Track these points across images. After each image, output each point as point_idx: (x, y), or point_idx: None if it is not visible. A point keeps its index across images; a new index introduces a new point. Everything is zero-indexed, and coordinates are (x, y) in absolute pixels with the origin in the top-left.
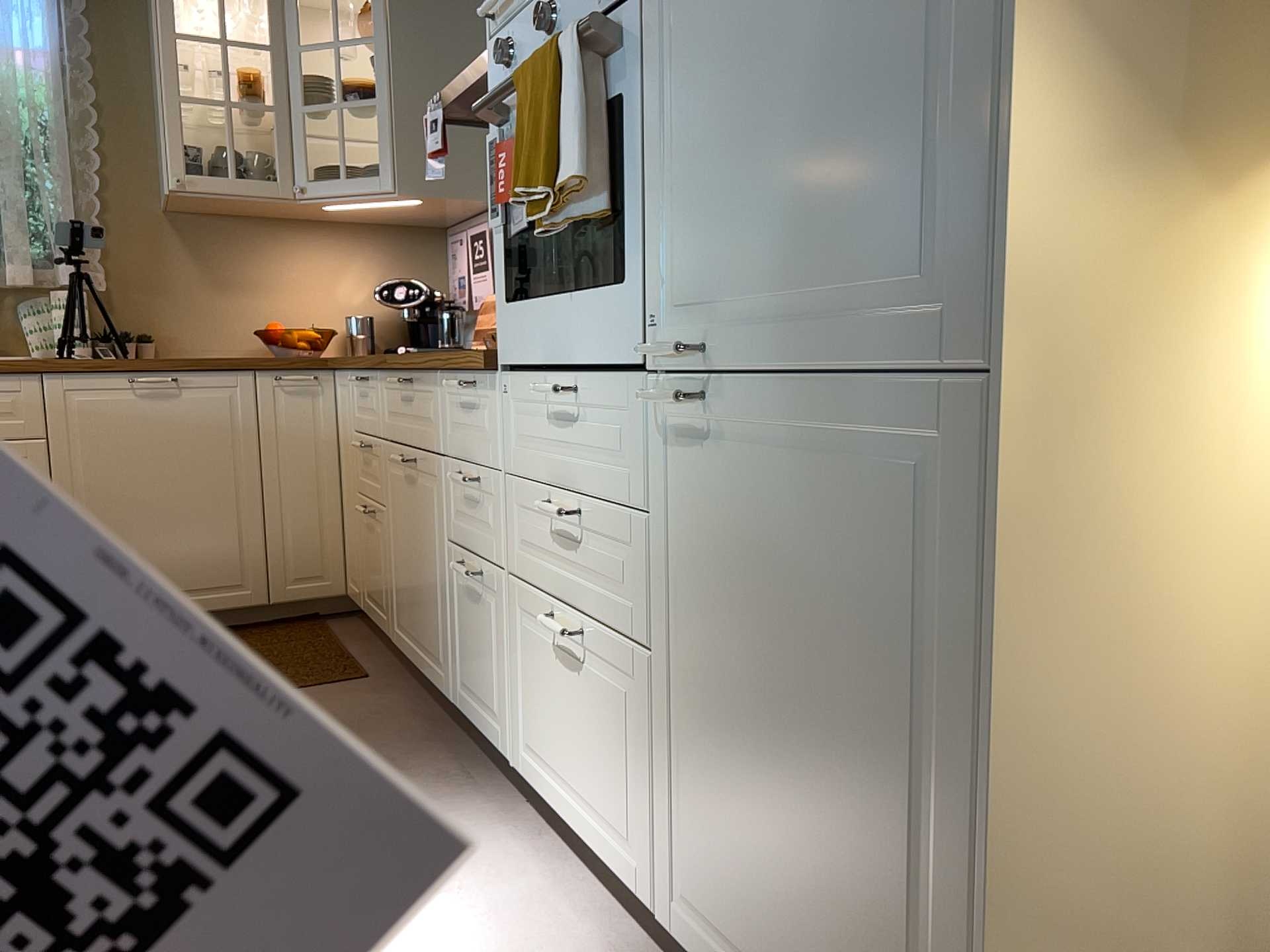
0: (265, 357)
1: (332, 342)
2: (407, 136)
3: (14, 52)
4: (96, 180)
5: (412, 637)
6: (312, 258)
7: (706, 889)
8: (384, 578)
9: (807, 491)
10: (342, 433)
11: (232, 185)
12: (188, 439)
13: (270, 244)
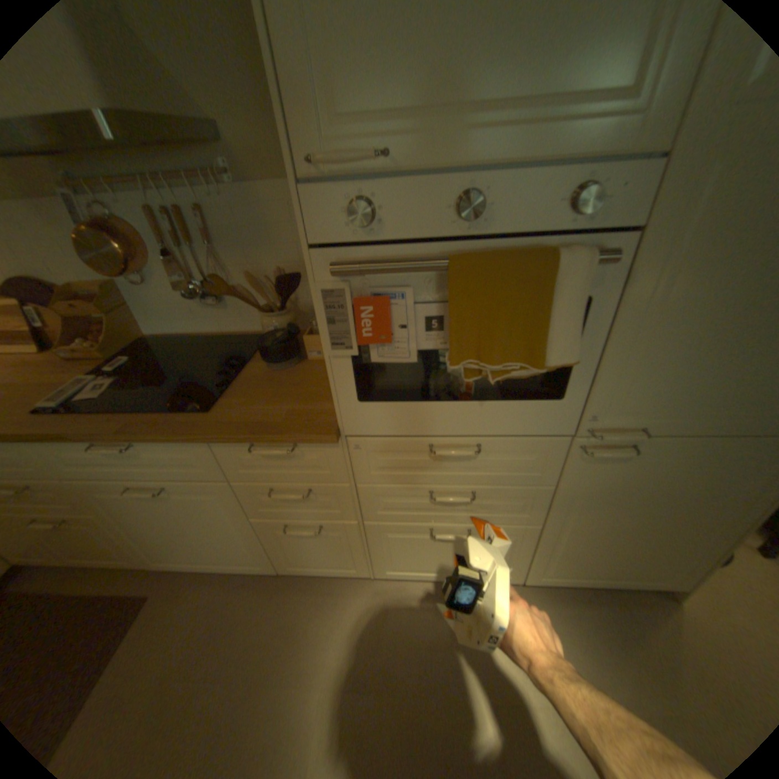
0: None
1: None
2: None
3: None
4: None
5: (190, 563)
6: None
7: (565, 571)
8: (112, 547)
9: (694, 470)
10: None
11: None
12: None
13: None
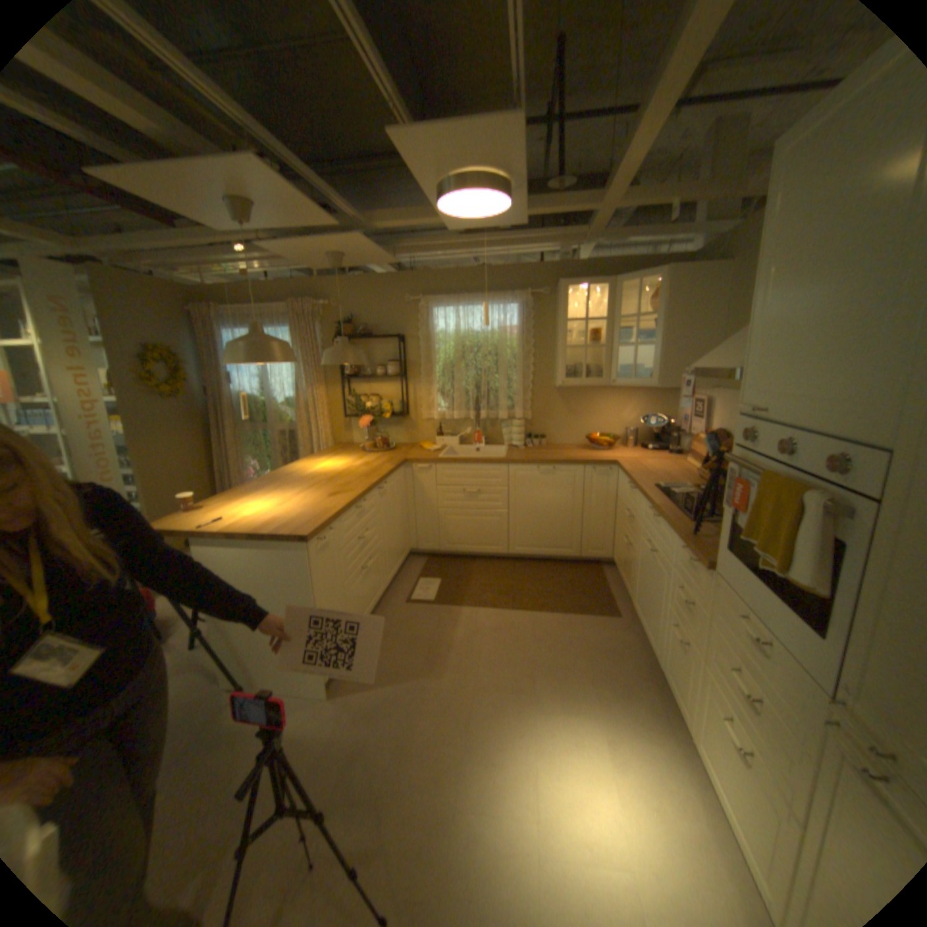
0: (589, 459)
1: (617, 442)
2: (667, 360)
3: (506, 329)
4: (530, 376)
5: (643, 617)
6: (612, 401)
7: None
8: (632, 577)
9: None
10: (618, 495)
11: (582, 382)
12: (555, 491)
13: (595, 396)
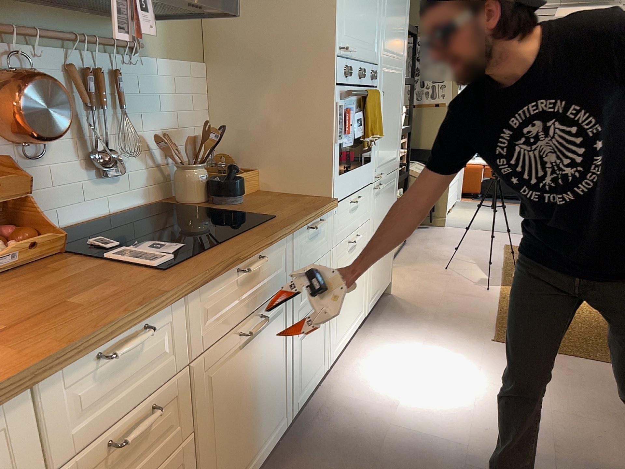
0: None
1: None
2: None
3: None
4: None
5: (243, 468)
6: None
7: (373, 289)
8: None
9: (387, 193)
10: None
11: None
12: None
13: None
